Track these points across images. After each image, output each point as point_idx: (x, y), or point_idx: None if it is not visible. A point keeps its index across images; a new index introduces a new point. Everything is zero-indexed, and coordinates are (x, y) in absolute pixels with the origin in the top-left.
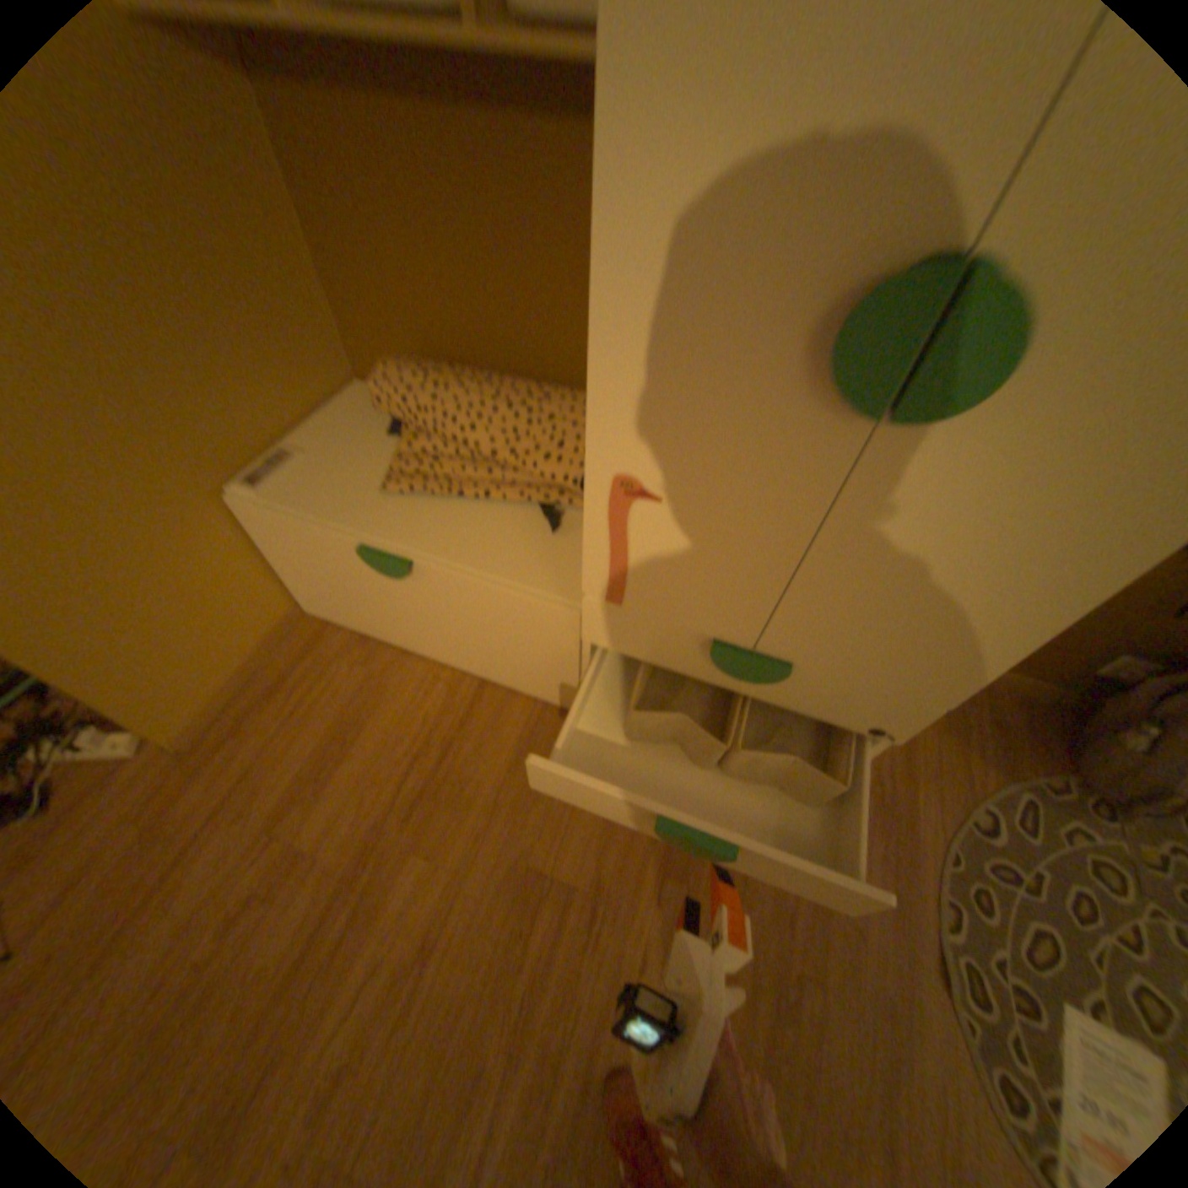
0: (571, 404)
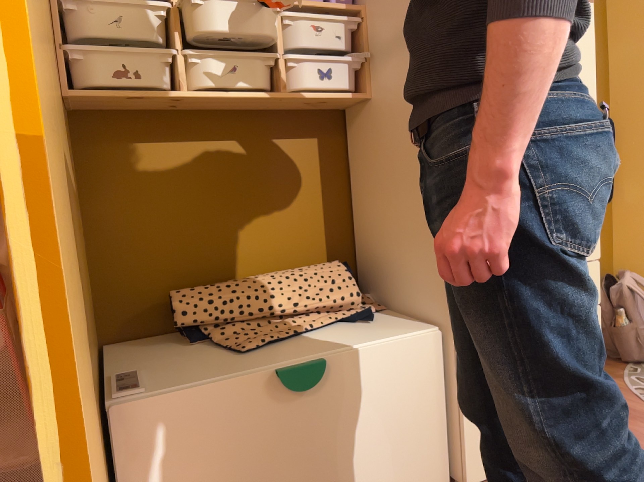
0: (319, 267)
